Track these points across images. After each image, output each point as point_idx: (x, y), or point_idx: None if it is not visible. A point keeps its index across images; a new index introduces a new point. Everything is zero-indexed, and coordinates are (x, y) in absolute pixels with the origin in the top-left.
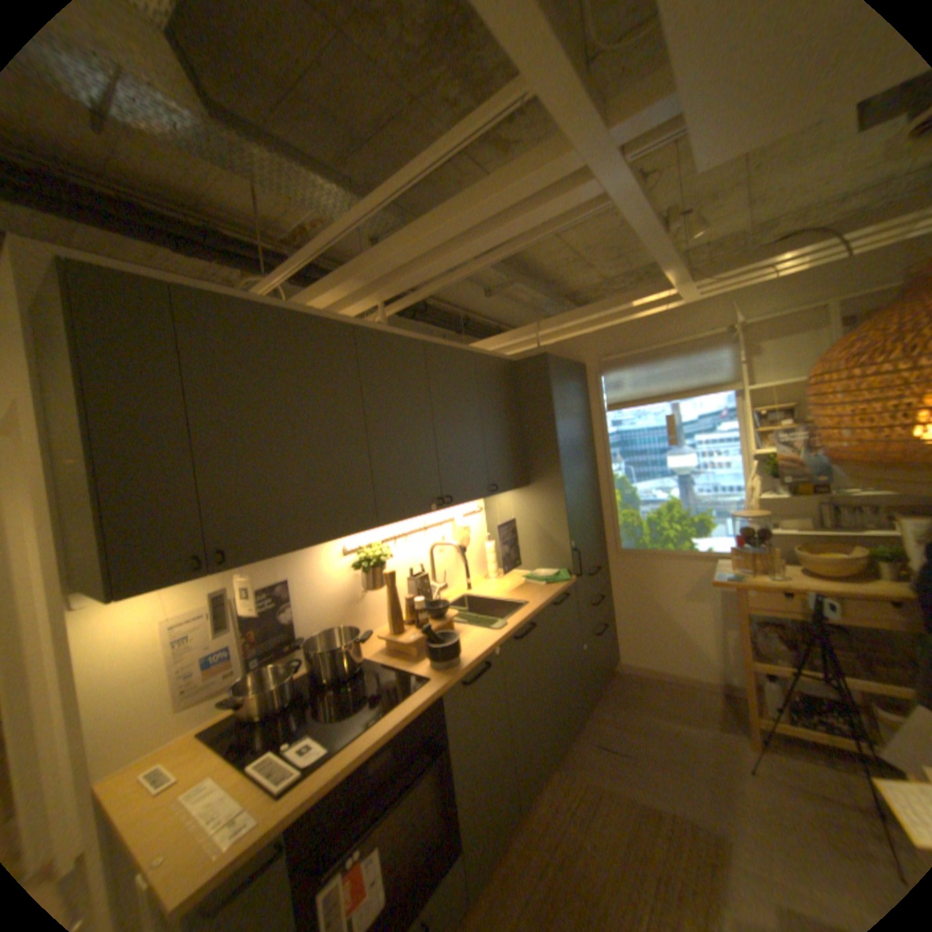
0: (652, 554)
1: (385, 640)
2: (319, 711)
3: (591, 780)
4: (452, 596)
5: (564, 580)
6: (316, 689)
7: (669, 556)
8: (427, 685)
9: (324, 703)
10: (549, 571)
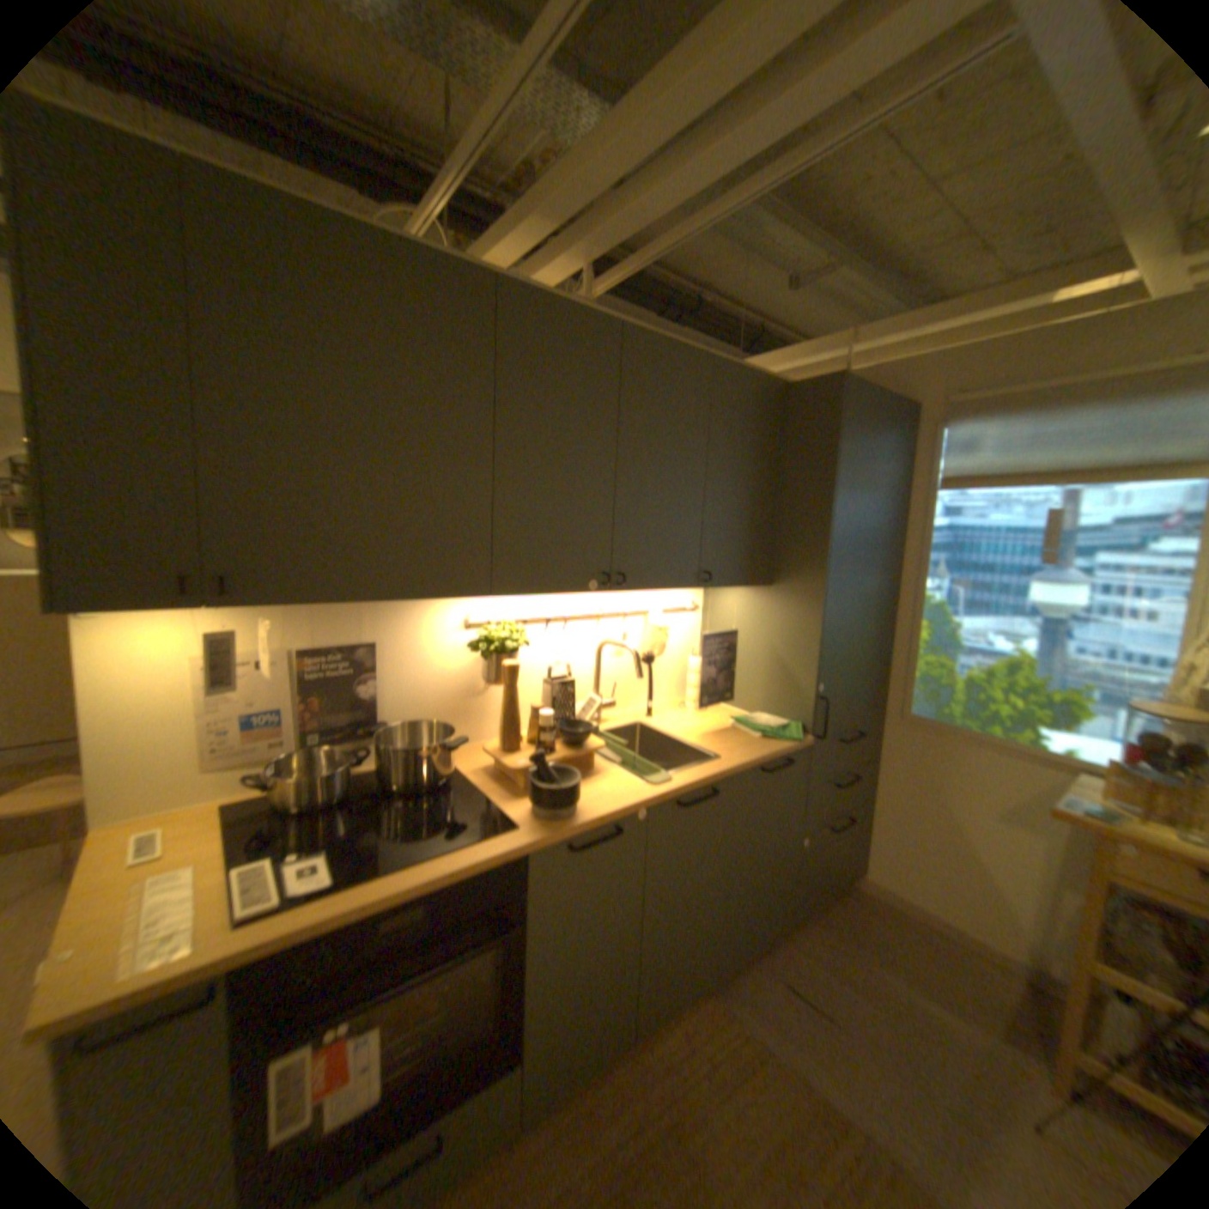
0: (961, 734)
1: (488, 754)
2: (374, 822)
3: (760, 1031)
4: (621, 719)
5: (792, 739)
6: (381, 793)
7: (991, 746)
8: (510, 835)
9: (387, 814)
10: (774, 719)
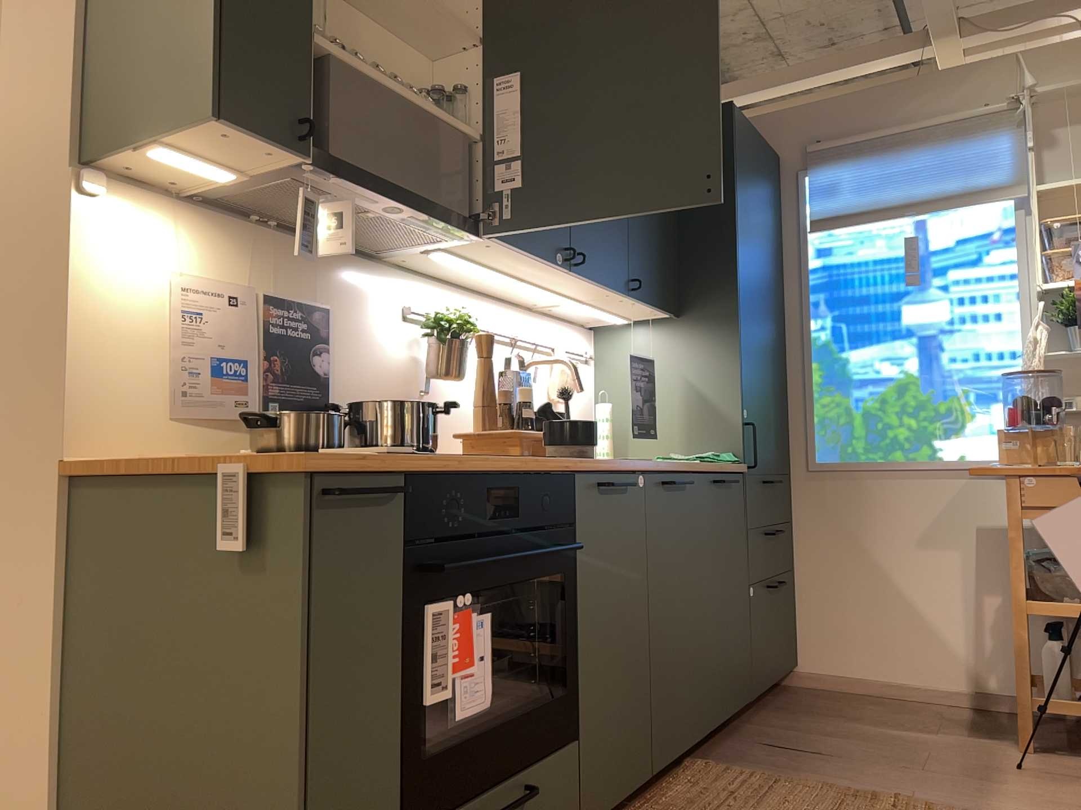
0: (868, 468)
1: (468, 434)
2: None
3: (760, 770)
4: None
5: (732, 460)
6: None
7: (896, 472)
8: (554, 459)
9: None
10: (704, 455)
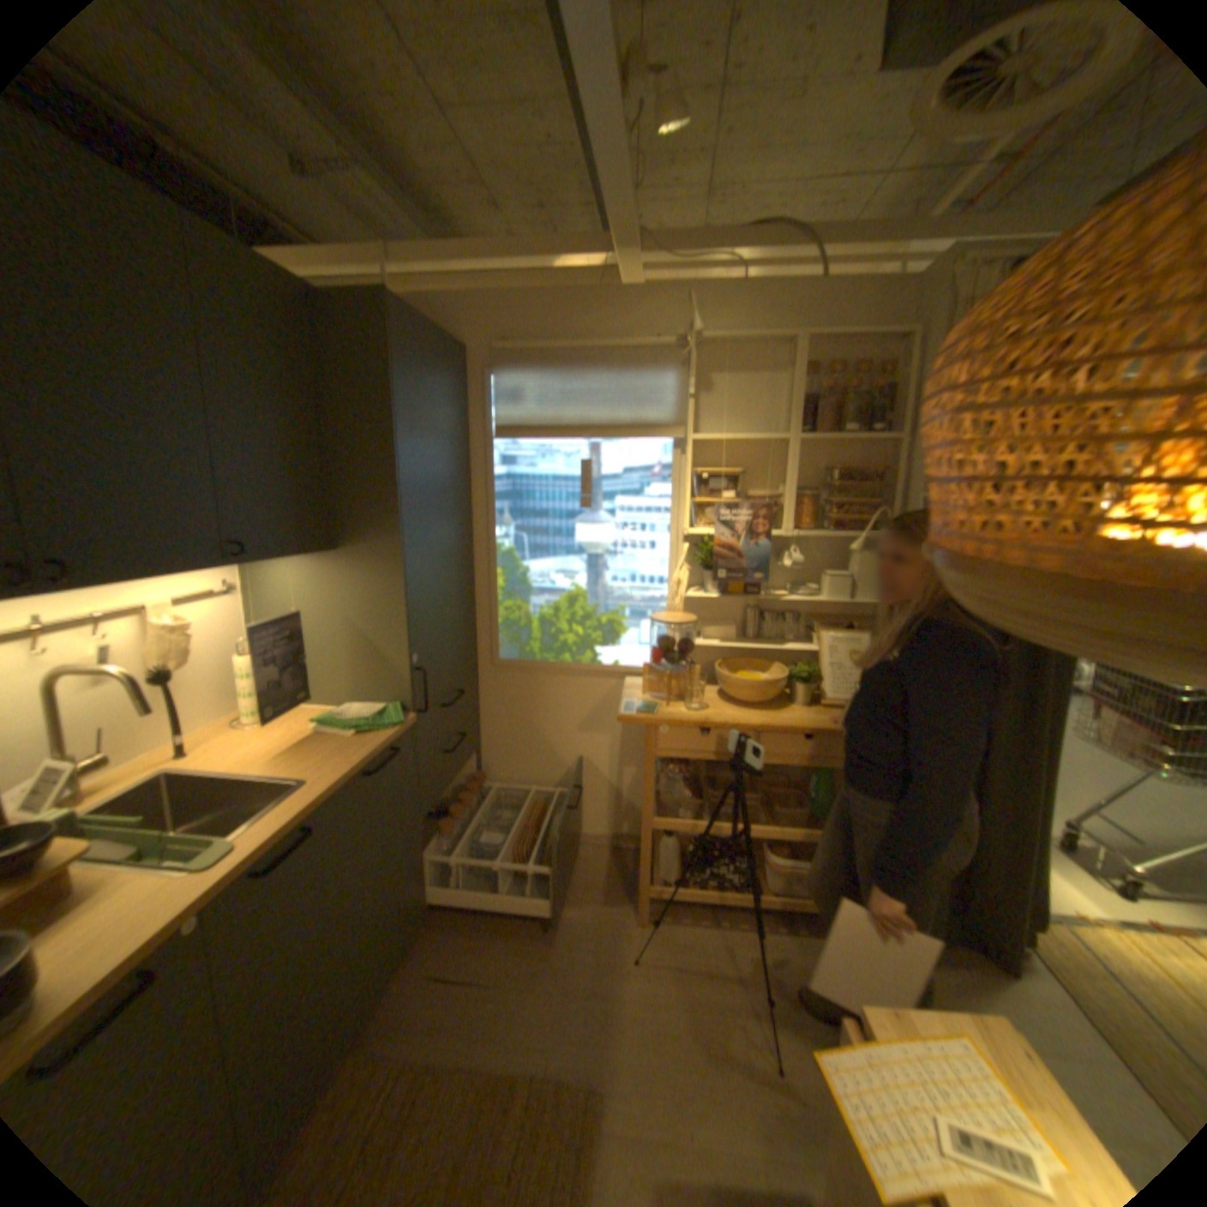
0: (541, 668)
1: None
2: None
3: (411, 1051)
4: (130, 779)
5: (392, 725)
6: None
7: (564, 672)
8: None
9: None
10: (368, 707)
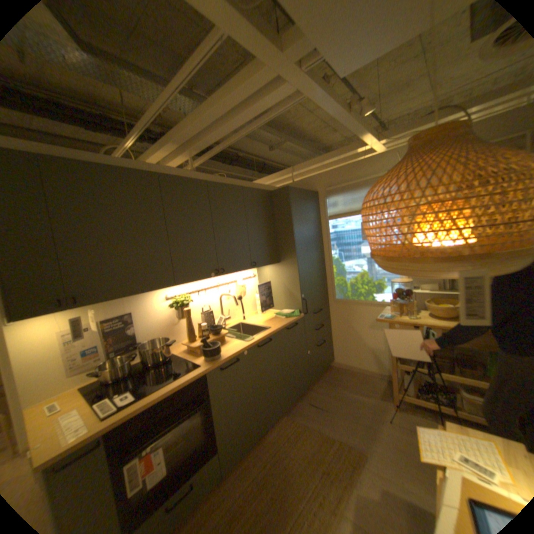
0: (352, 302)
1: (184, 345)
2: (143, 380)
3: (303, 422)
4: (234, 323)
5: (295, 316)
6: (144, 369)
7: (361, 304)
8: (198, 369)
9: (147, 376)
10: (289, 311)
